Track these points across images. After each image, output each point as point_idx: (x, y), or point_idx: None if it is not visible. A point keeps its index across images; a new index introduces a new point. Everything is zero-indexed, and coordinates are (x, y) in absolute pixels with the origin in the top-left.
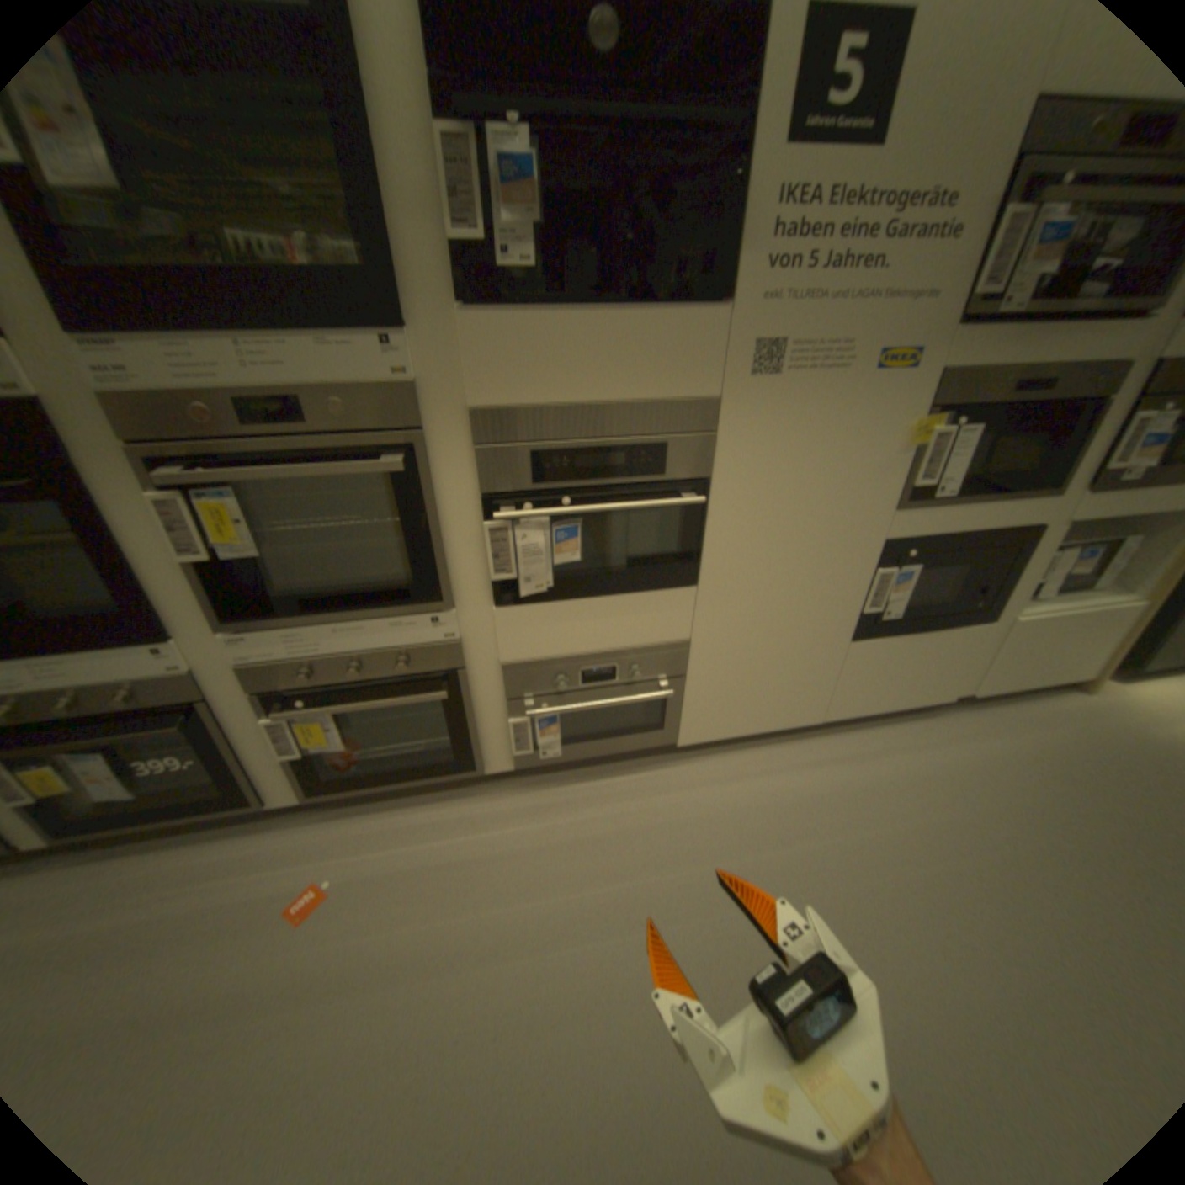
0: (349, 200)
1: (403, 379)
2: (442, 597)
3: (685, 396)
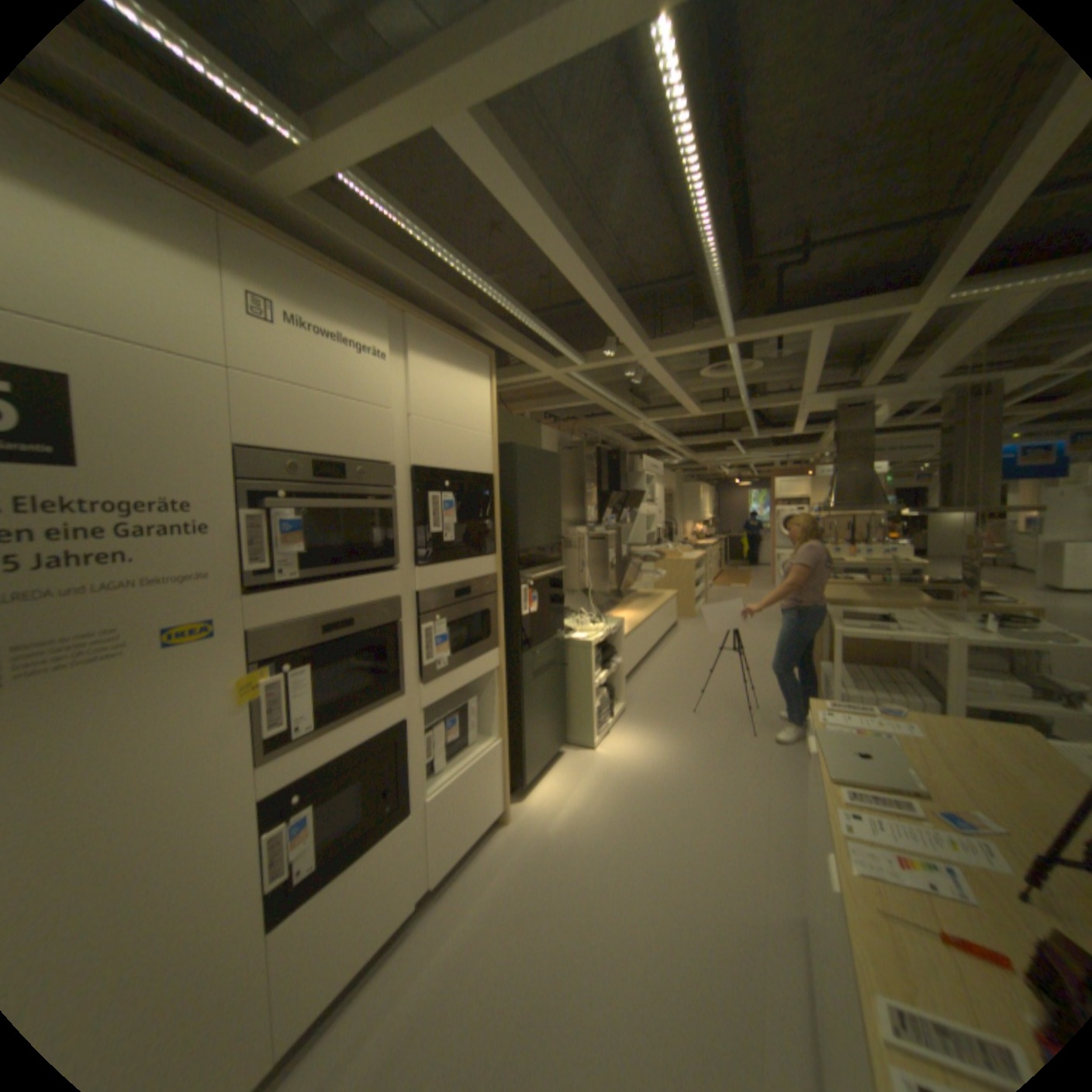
0: None
1: None
2: None
3: None
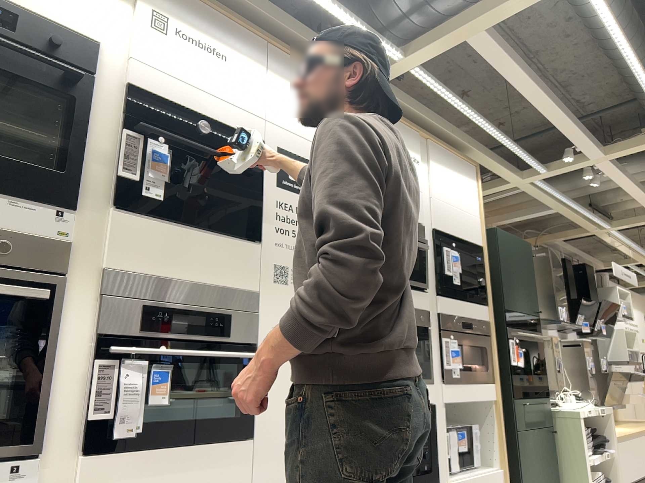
0: (66, 142)
1: (64, 238)
2: (31, 440)
3: (238, 291)
